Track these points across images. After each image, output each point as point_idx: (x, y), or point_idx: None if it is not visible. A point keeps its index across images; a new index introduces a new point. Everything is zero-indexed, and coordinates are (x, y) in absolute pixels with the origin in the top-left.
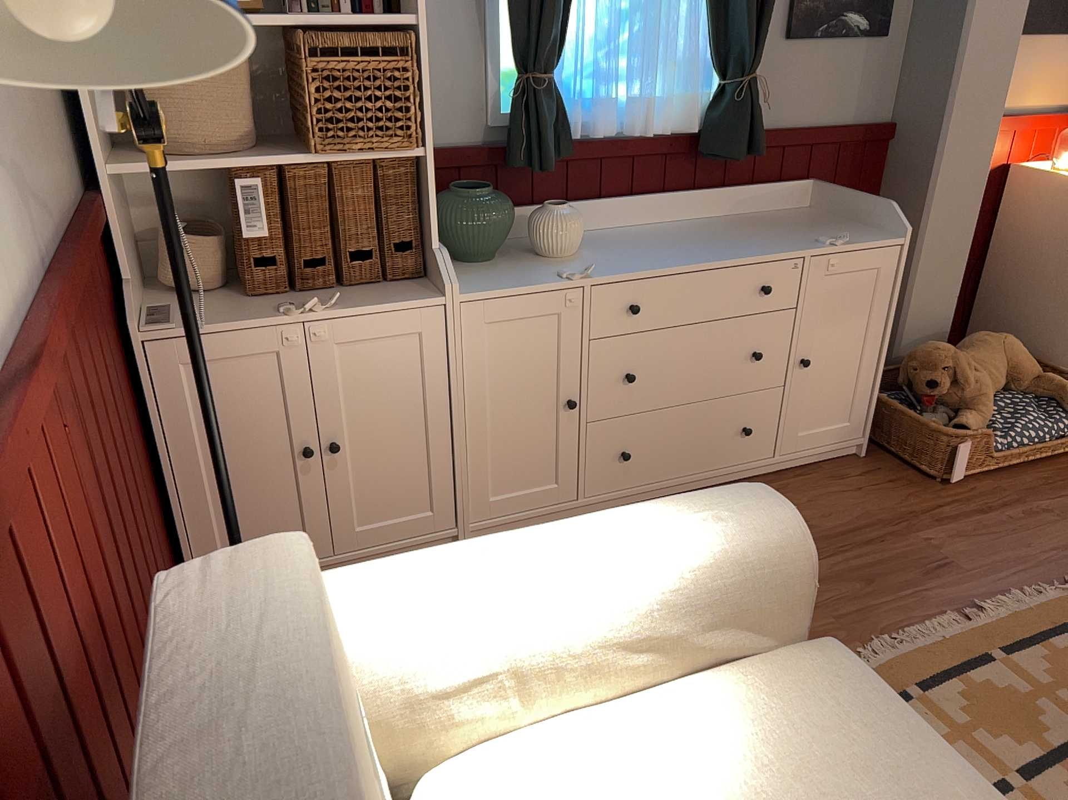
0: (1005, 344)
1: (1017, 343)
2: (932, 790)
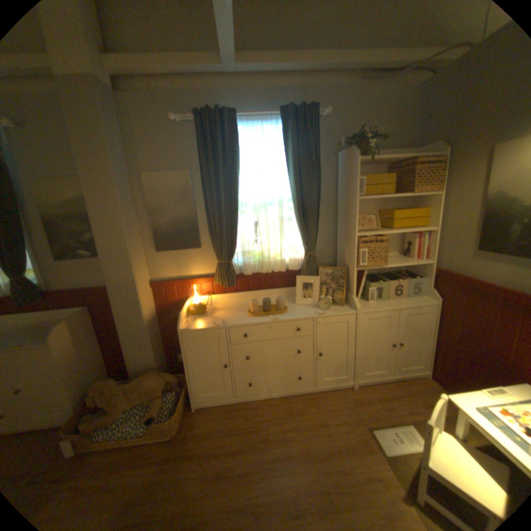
0: (143, 382)
1: (149, 382)
2: None
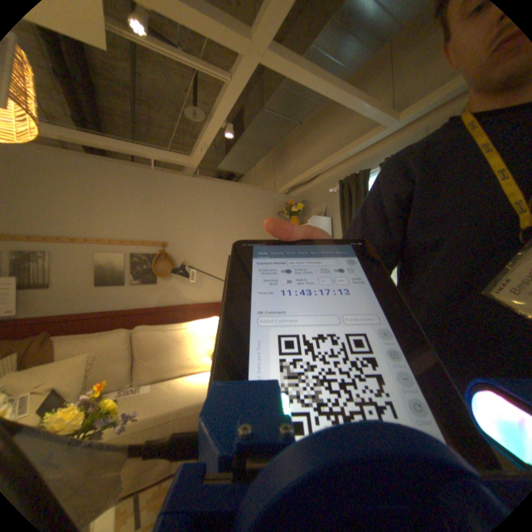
0: None
1: None
2: (189, 399)
